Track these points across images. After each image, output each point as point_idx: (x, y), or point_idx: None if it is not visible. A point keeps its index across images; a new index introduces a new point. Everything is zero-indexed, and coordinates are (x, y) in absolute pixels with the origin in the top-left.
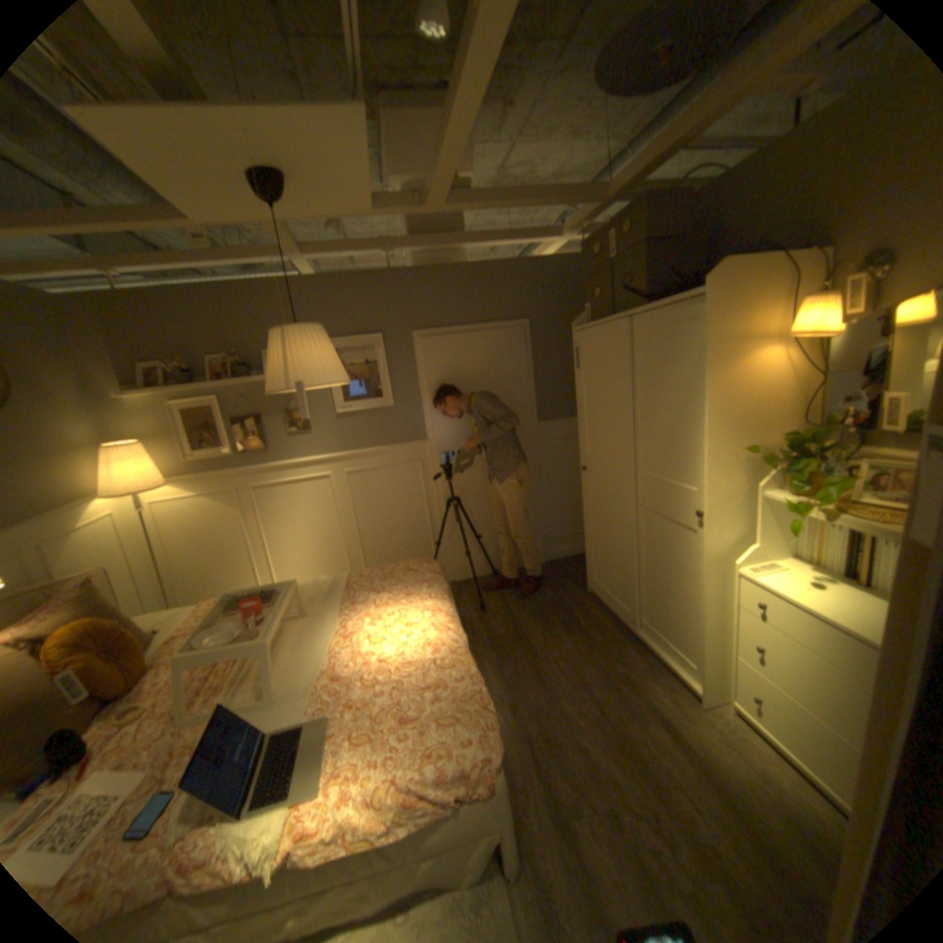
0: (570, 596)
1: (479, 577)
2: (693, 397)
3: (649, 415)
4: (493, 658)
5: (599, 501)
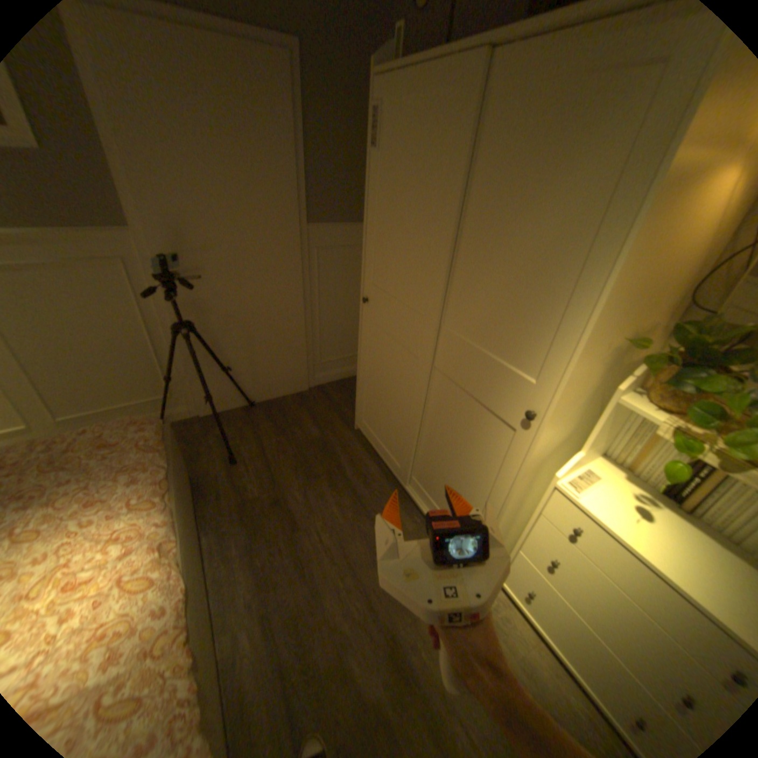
0: (336, 436)
1: (232, 410)
2: (582, 240)
3: (481, 251)
4: (242, 537)
5: (381, 345)
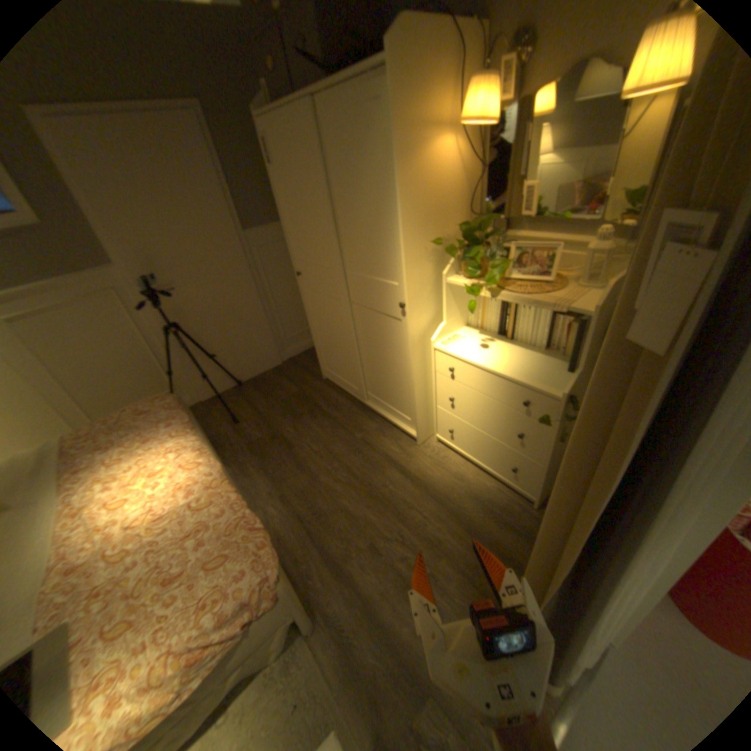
0: (311, 387)
1: (227, 391)
2: (387, 193)
3: (349, 215)
4: (257, 461)
5: (319, 303)
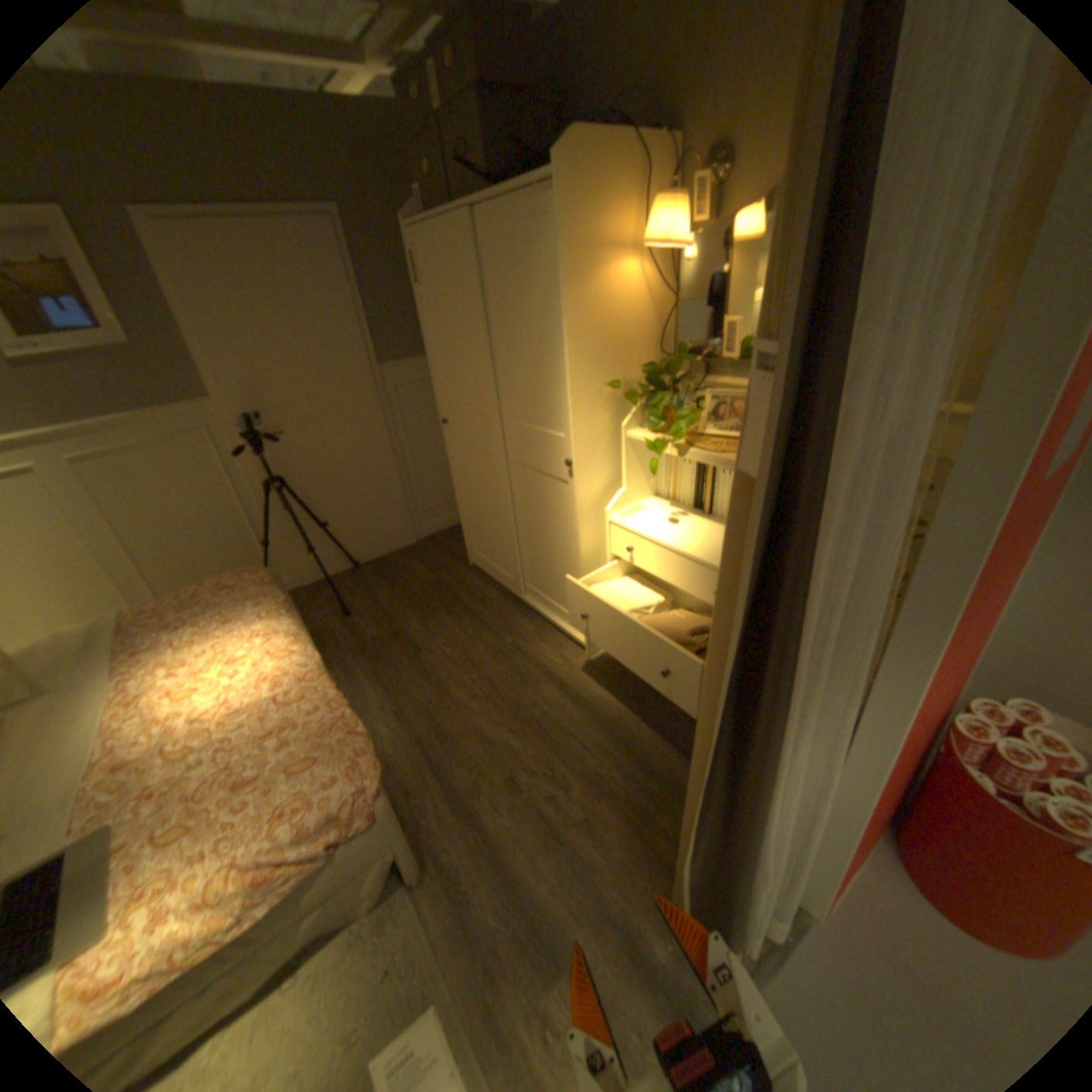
0: (451, 574)
1: (338, 574)
2: (553, 323)
3: (509, 348)
4: (368, 664)
5: (468, 460)
